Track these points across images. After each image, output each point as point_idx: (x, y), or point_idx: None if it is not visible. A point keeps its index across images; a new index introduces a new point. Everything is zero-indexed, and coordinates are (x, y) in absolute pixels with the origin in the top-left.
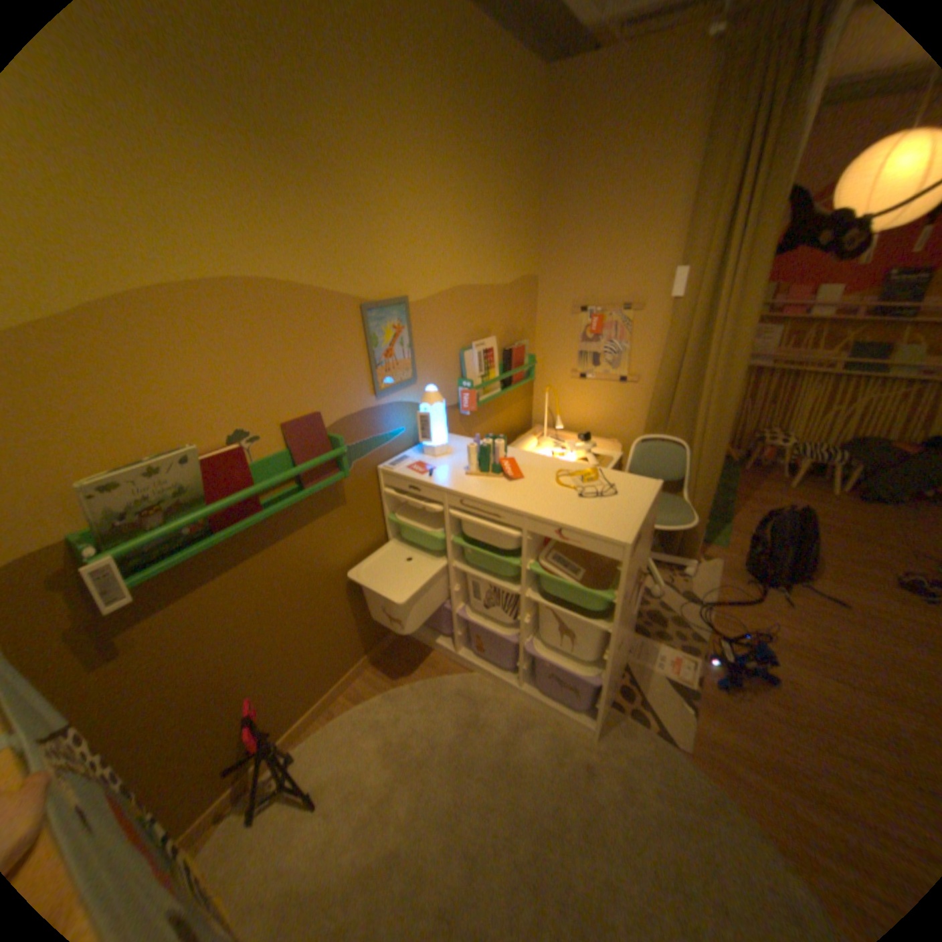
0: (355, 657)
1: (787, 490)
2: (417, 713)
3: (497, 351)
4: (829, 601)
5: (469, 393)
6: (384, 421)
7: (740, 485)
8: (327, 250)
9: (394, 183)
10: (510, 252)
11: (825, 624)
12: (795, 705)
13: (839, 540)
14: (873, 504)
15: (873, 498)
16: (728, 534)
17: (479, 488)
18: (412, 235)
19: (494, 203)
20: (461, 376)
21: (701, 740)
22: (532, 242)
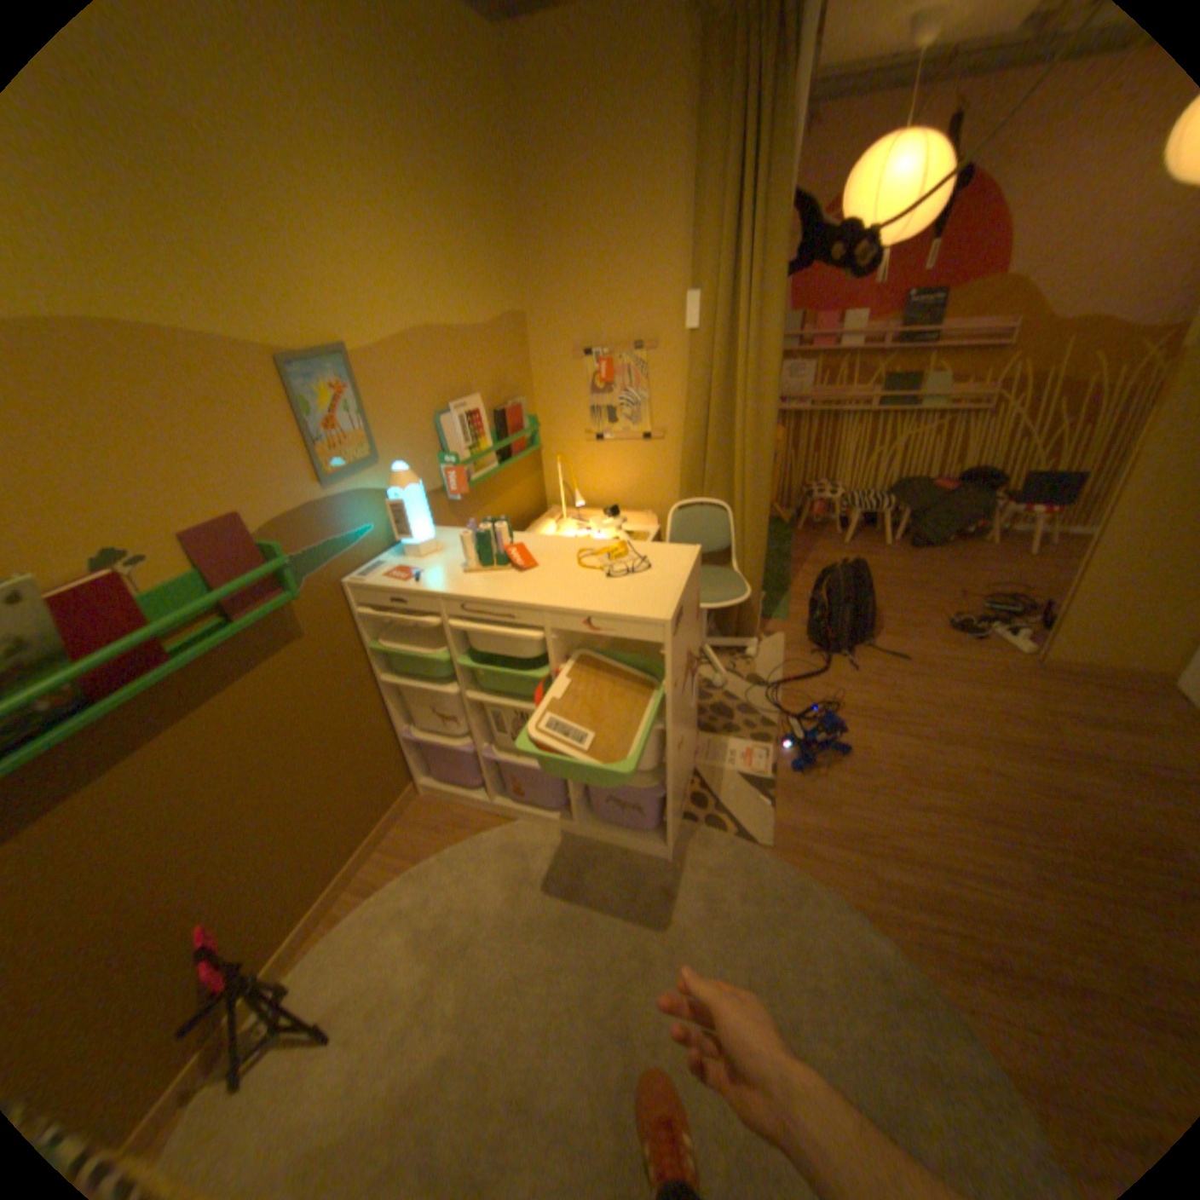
0: (355, 838)
1: (840, 546)
2: (451, 885)
3: (486, 414)
4: (889, 656)
5: (455, 471)
6: (341, 518)
7: (792, 548)
8: (204, 278)
9: (293, 183)
10: (481, 282)
11: (888, 680)
12: (867, 769)
13: (894, 591)
14: (921, 548)
15: (921, 543)
16: (785, 604)
17: (482, 586)
18: (335, 258)
19: (448, 214)
20: (441, 449)
21: (779, 829)
22: (509, 268)
